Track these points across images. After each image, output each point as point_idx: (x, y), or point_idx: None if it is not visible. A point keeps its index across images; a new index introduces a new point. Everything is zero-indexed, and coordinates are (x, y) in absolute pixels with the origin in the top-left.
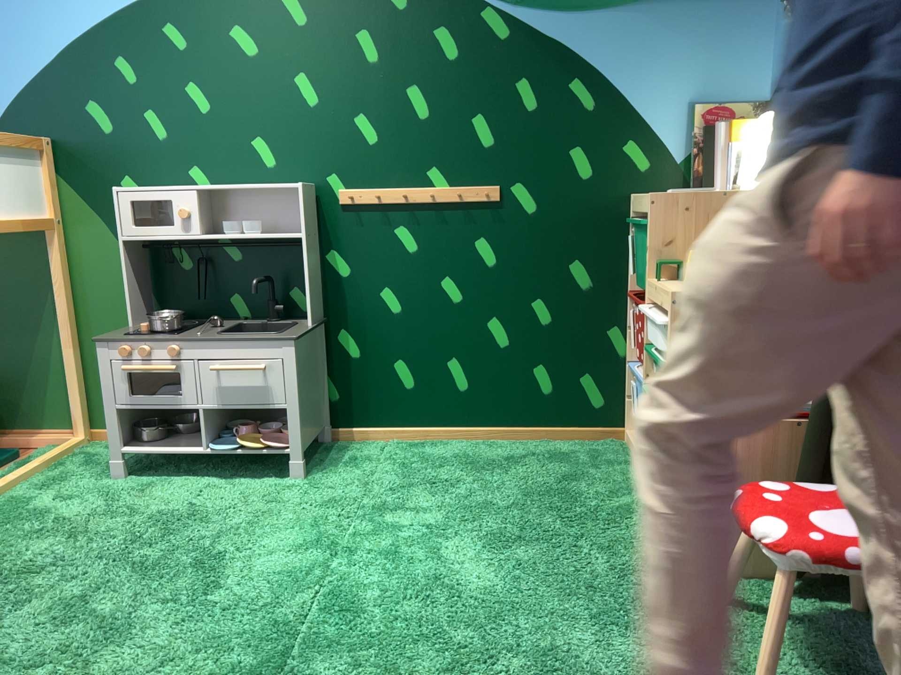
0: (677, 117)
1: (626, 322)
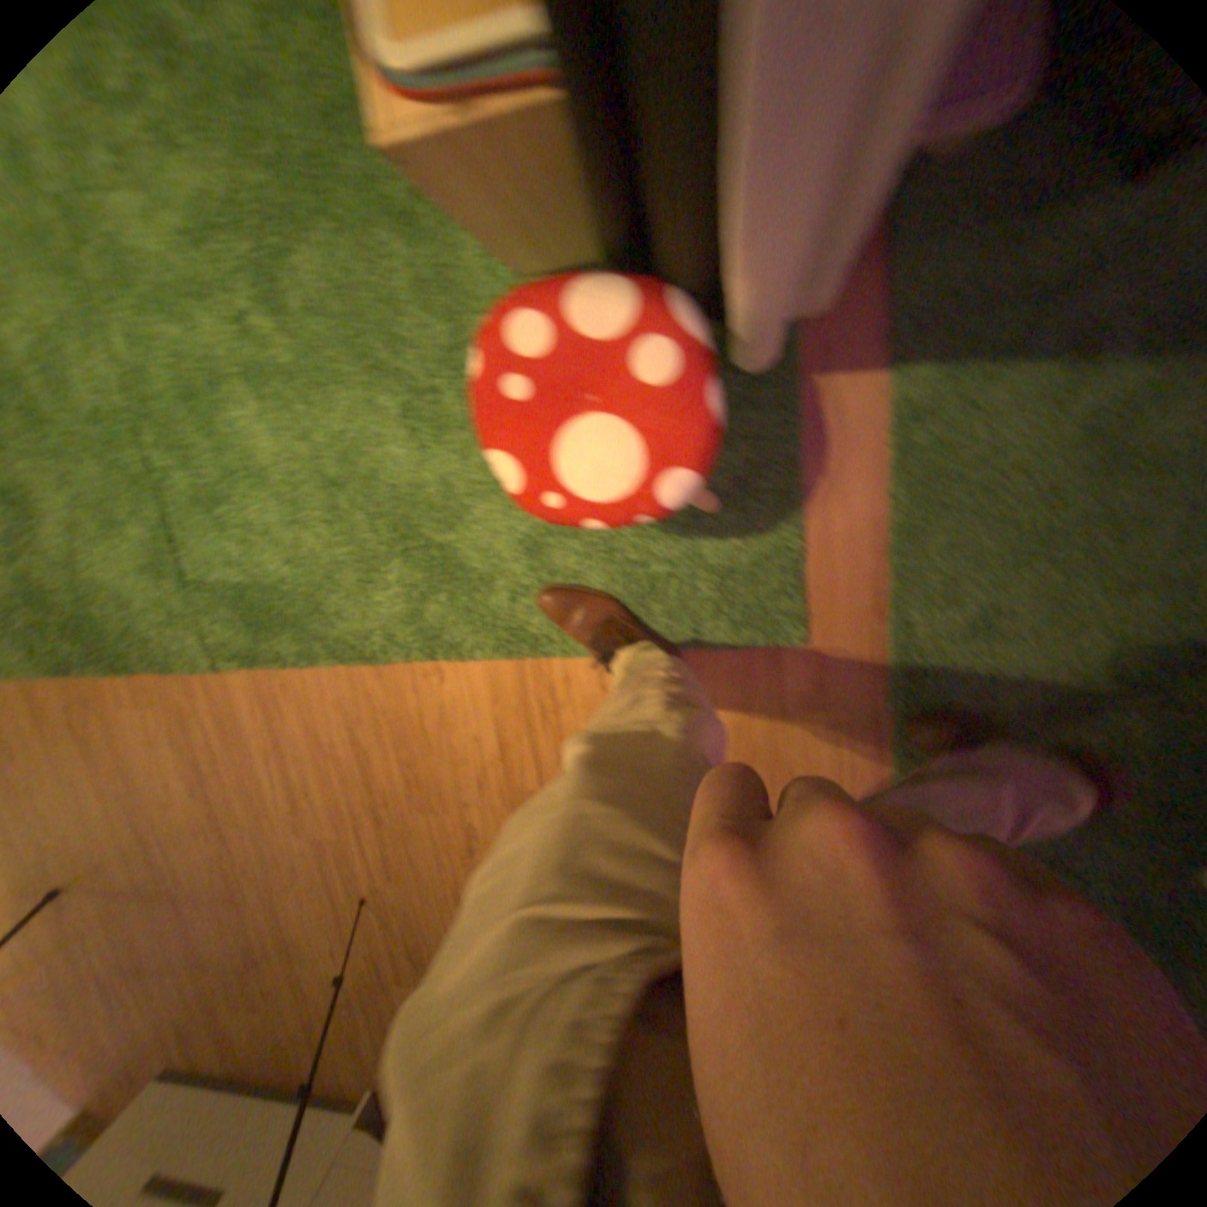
0: None
1: None
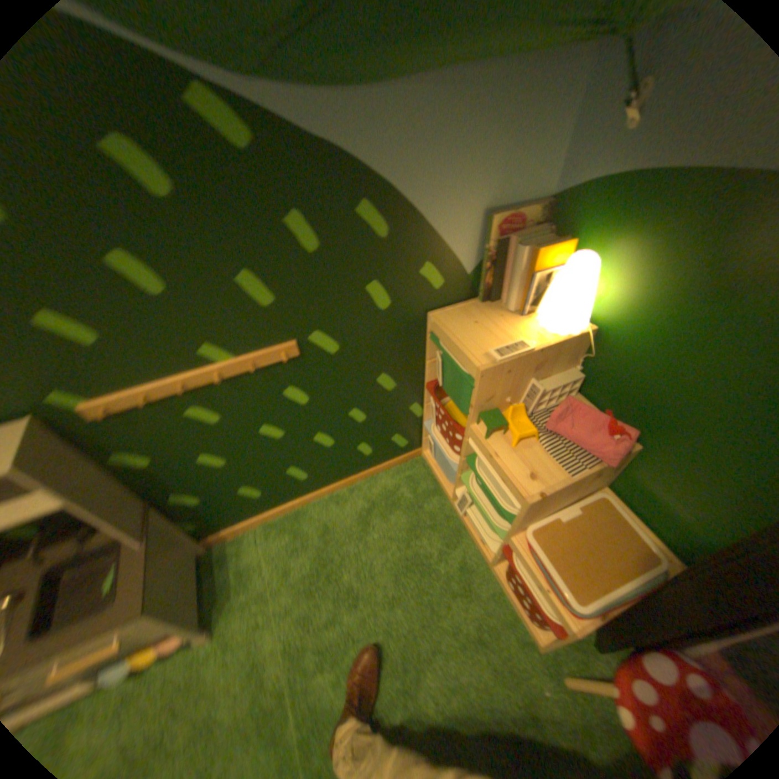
0: (475, 227)
1: (423, 399)
